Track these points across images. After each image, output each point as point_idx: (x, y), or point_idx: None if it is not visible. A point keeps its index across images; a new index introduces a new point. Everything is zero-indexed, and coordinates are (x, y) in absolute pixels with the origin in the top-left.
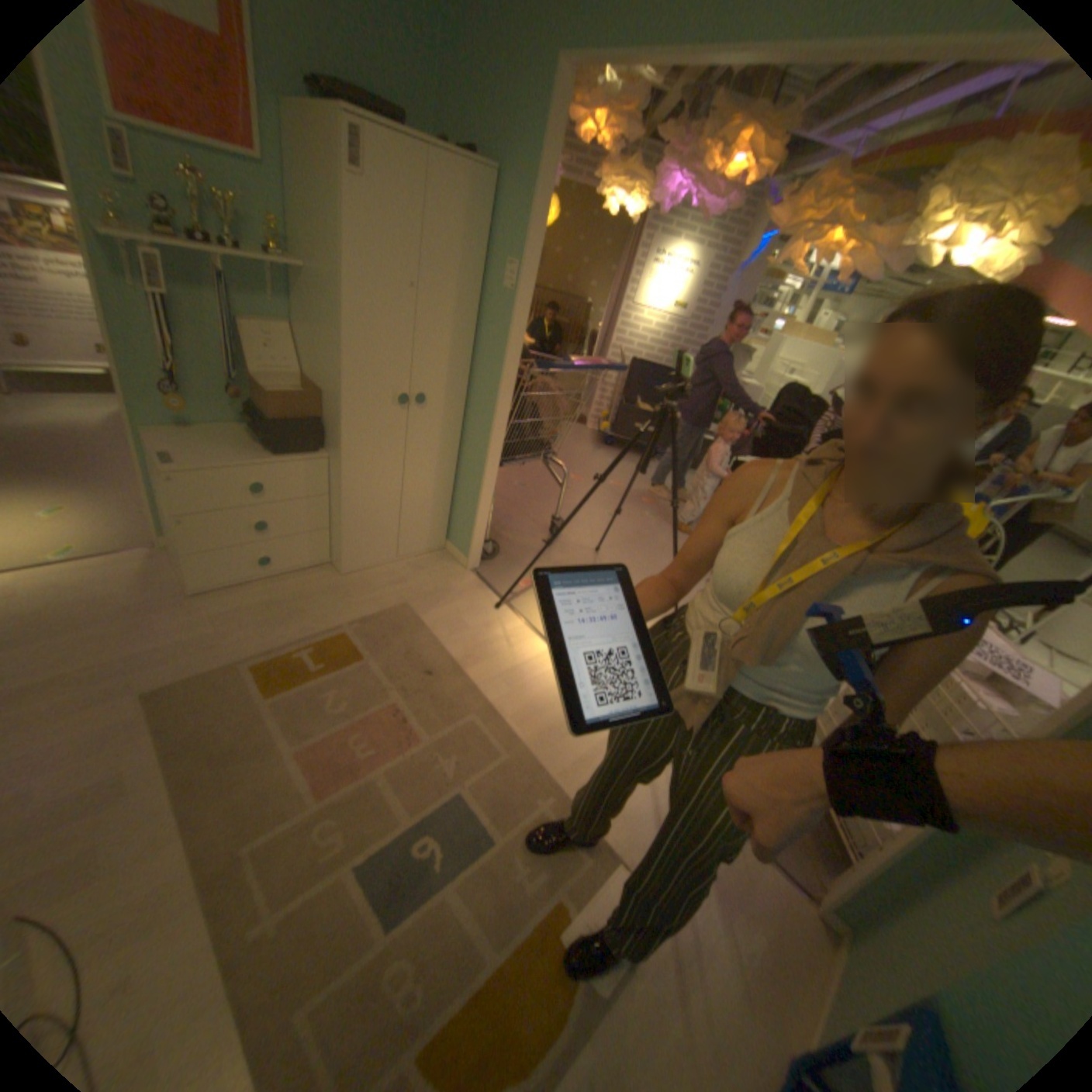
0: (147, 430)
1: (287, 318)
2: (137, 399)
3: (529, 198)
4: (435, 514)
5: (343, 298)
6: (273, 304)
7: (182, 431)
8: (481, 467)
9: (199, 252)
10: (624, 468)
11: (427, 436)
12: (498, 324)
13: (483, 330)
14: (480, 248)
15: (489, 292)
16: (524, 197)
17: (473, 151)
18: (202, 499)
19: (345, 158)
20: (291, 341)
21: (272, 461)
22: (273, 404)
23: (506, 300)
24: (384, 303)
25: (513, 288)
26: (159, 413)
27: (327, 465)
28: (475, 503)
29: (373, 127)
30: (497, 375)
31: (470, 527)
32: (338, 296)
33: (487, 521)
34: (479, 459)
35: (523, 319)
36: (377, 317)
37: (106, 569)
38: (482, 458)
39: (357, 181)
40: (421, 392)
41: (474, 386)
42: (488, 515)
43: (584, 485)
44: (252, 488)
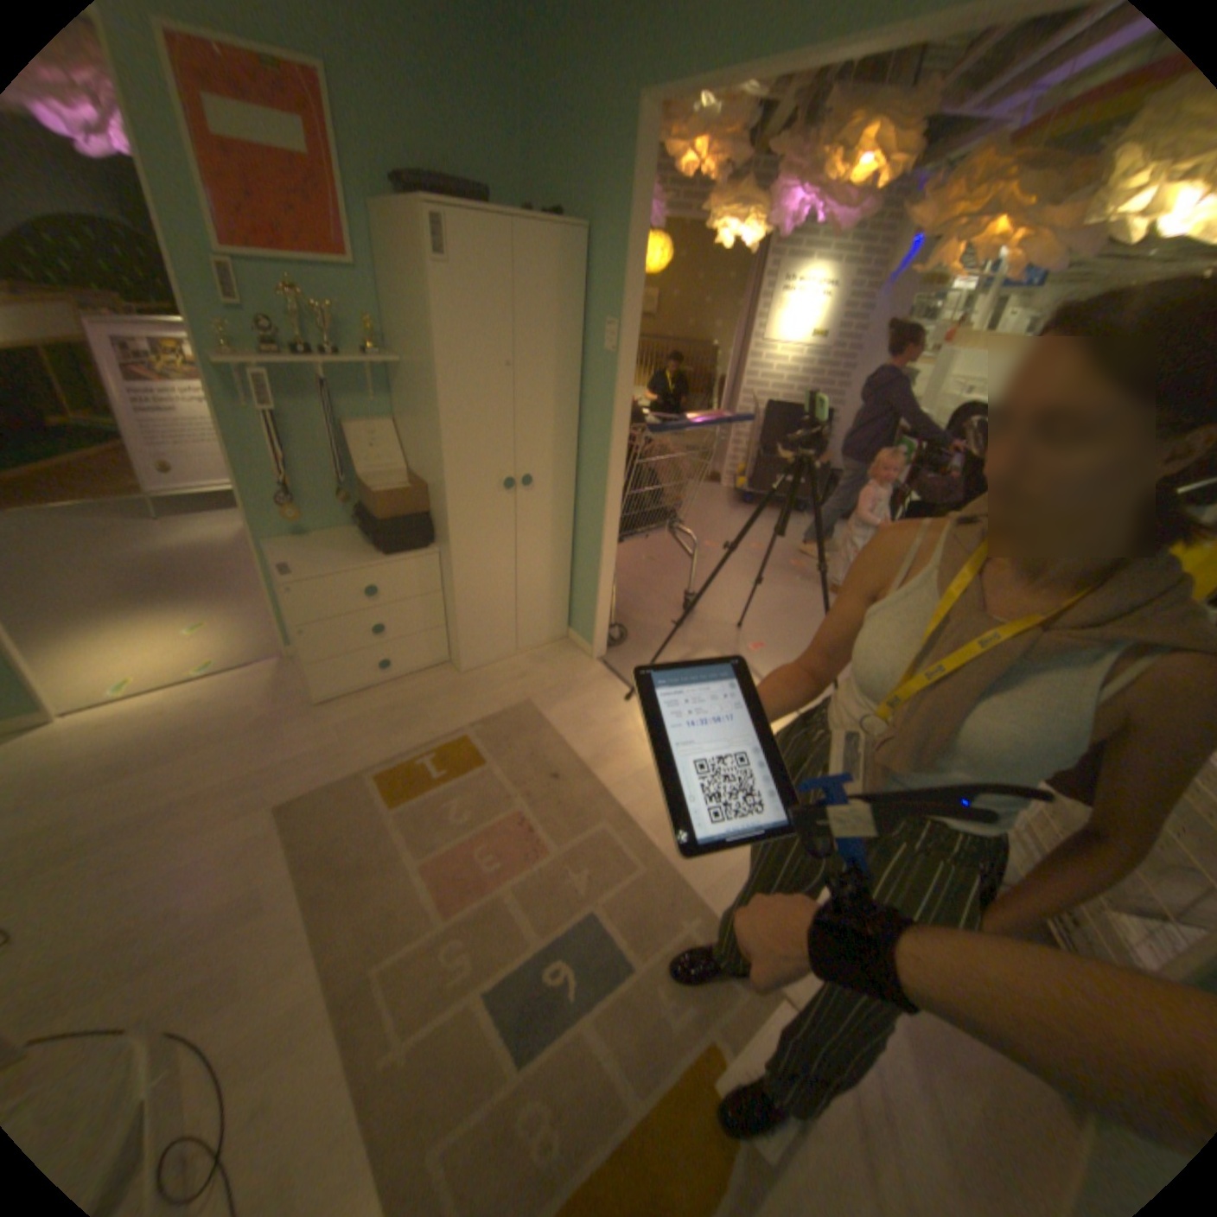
0: (269, 542)
1: (390, 414)
2: (258, 513)
3: (623, 251)
4: (553, 601)
5: (439, 388)
6: (375, 403)
7: (300, 540)
8: (598, 546)
9: (304, 363)
10: (768, 527)
11: (537, 519)
12: (603, 390)
13: (587, 398)
14: (576, 312)
15: (590, 357)
16: (617, 251)
17: (560, 213)
18: (320, 606)
19: (429, 247)
20: (396, 437)
21: (384, 561)
22: (381, 504)
23: (609, 363)
24: (480, 386)
25: (614, 349)
26: (278, 524)
27: (438, 559)
28: (594, 585)
29: (454, 211)
30: (606, 445)
31: (592, 612)
32: (434, 387)
33: (610, 604)
34: (595, 537)
35: (629, 381)
36: (474, 401)
37: (241, 681)
38: (598, 536)
39: (442, 267)
40: (527, 473)
41: (583, 459)
42: (611, 597)
43: (722, 551)
44: (366, 590)
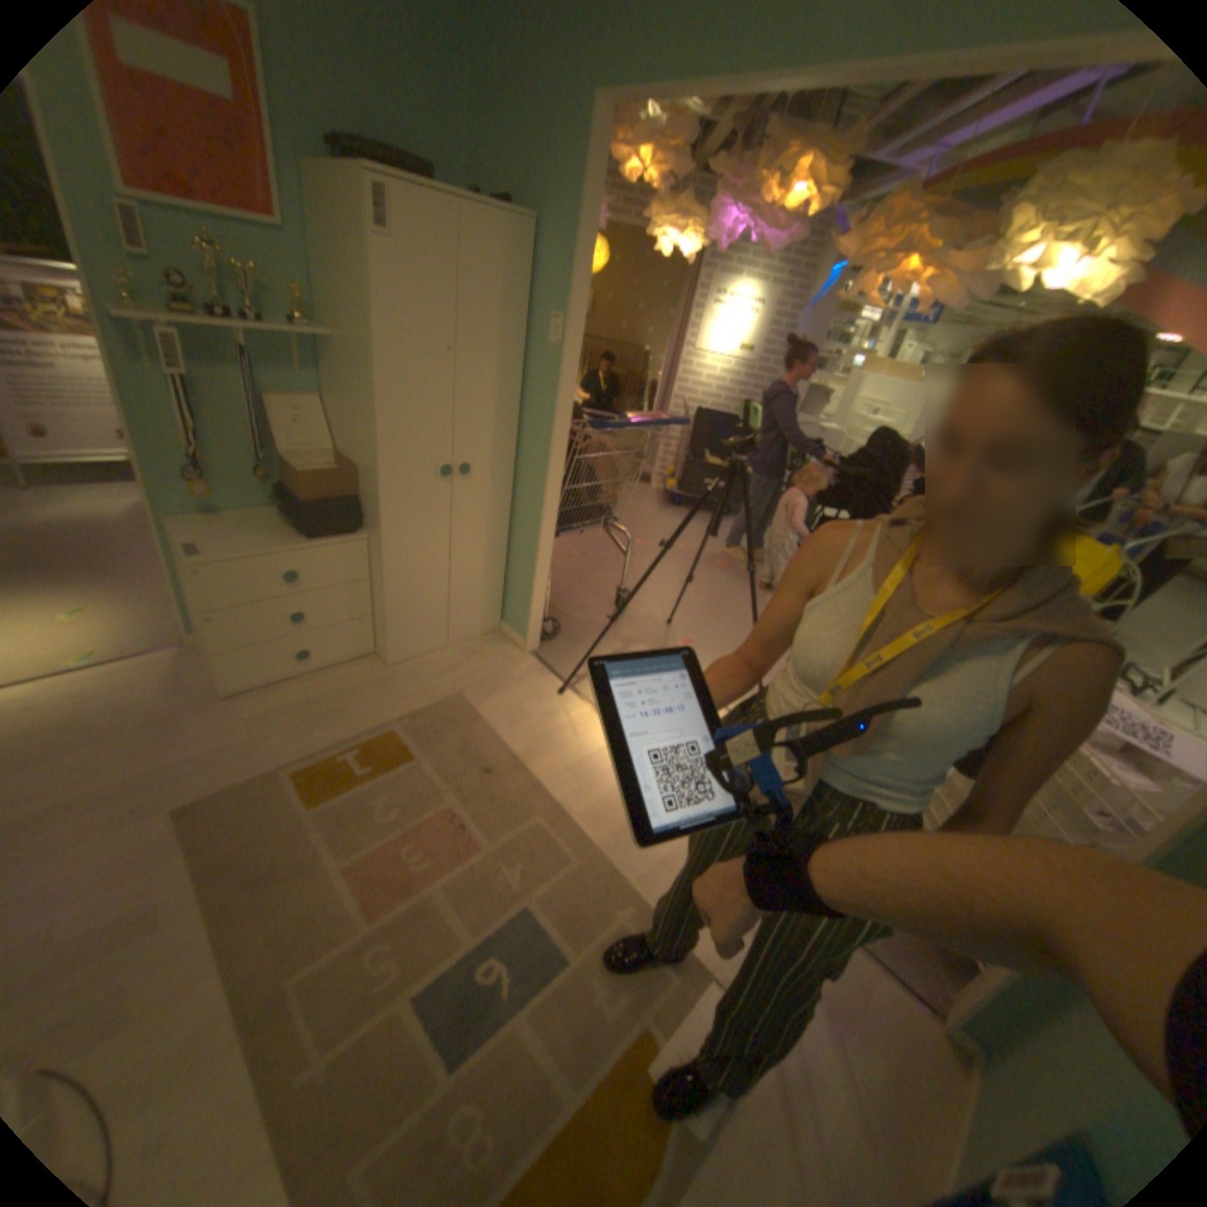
0: (173, 520)
1: (318, 391)
2: (160, 487)
3: (571, 247)
4: (487, 593)
5: (376, 366)
6: (302, 377)
7: (209, 519)
8: (535, 539)
9: (221, 327)
10: (695, 529)
11: (474, 509)
12: (546, 383)
13: (530, 390)
14: (522, 303)
15: (534, 350)
16: (566, 246)
17: (508, 201)
18: (233, 592)
19: (371, 218)
20: (324, 415)
21: (307, 546)
22: (306, 485)
23: (553, 356)
24: (420, 369)
25: (559, 343)
26: (184, 501)
27: (366, 546)
28: (530, 578)
29: (400, 184)
30: (548, 438)
31: (527, 605)
32: (370, 365)
33: (545, 598)
34: (533, 530)
35: (573, 376)
36: (413, 384)
37: (133, 673)
38: (536, 529)
39: (384, 241)
40: (466, 462)
41: (523, 451)
42: (546, 591)
43: (652, 550)
44: (286, 576)
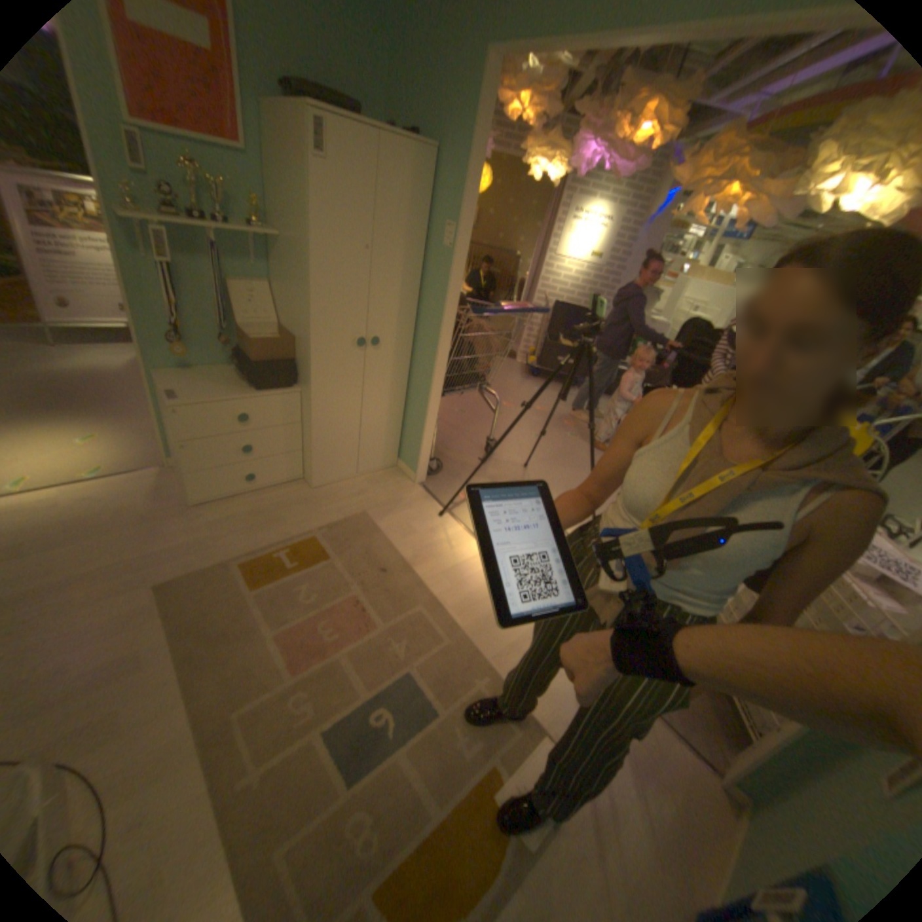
0: (157, 372)
1: (266, 277)
2: (149, 347)
3: (463, 170)
4: (388, 437)
5: (311, 260)
6: (255, 266)
7: (184, 372)
8: (426, 397)
9: (196, 227)
10: (548, 395)
11: (380, 372)
12: (439, 276)
13: (426, 282)
14: (423, 213)
15: (431, 250)
16: (459, 169)
17: (416, 132)
18: (200, 427)
19: (311, 144)
20: (270, 296)
21: (255, 395)
22: (255, 349)
23: (445, 256)
24: (344, 263)
25: (451, 246)
26: (166, 358)
27: (299, 397)
28: (421, 427)
29: (333, 117)
30: (438, 320)
31: (418, 447)
32: (306, 258)
33: (431, 443)
34: (424, 390)
35: (460, 271)
36: (338, 274)
37: (126, 484)
38: (427, 389)
39: (320, 162)
40: (375, 335)
41: (420, 329)
42: (432, 437)
43: (514, 410)
44: (239, 417)
